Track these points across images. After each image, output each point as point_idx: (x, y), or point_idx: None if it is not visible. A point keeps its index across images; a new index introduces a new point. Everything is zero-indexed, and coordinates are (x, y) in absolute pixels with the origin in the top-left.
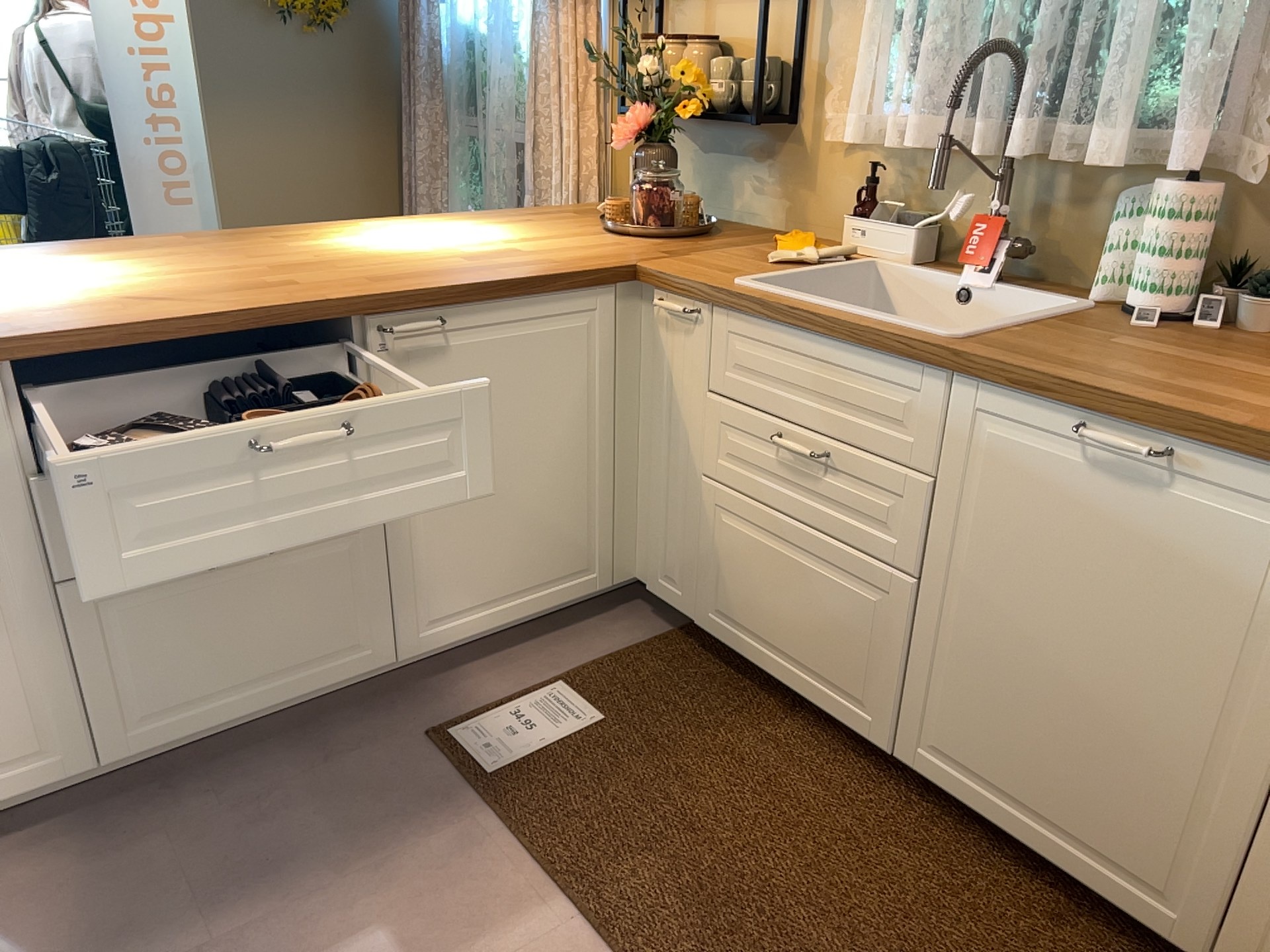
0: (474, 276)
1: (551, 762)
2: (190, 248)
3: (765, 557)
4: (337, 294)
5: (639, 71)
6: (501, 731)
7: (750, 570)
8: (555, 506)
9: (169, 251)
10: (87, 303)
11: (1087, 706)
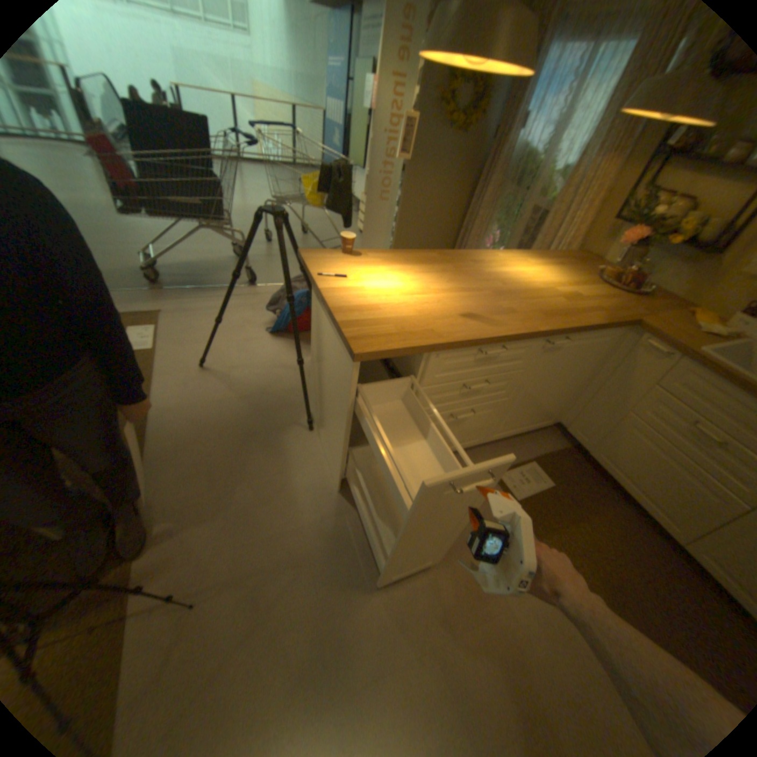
0: (583, 318)
1: (540, 502)
2: (446, 265)
3: (652, 456)
4: (540, 326)
5: (652, 208)
6: (519, 481)
7: (639, 455)
8: (556, 401)
9: (440, 266)
10: (446, 313)
11: None
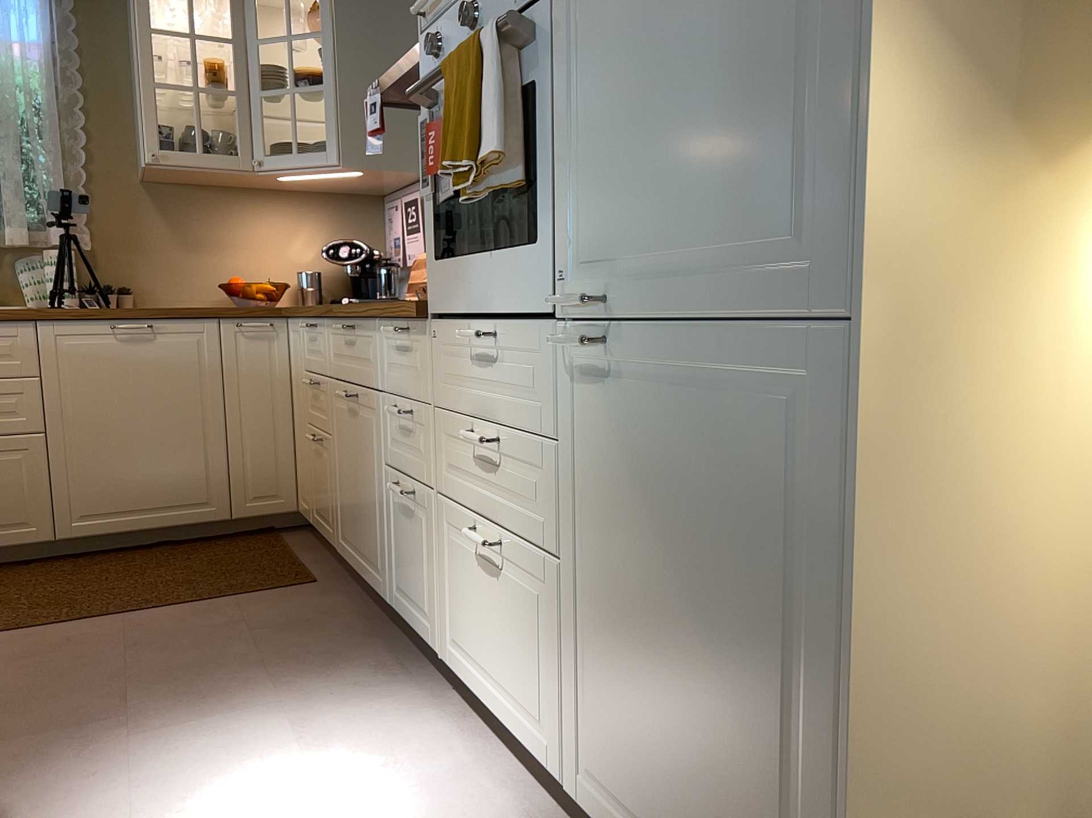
0: None
1: None
2: None
3: None
4: None
5: None
6: None
7: None
8: None
9: None
10: None
11: (151, 444)
